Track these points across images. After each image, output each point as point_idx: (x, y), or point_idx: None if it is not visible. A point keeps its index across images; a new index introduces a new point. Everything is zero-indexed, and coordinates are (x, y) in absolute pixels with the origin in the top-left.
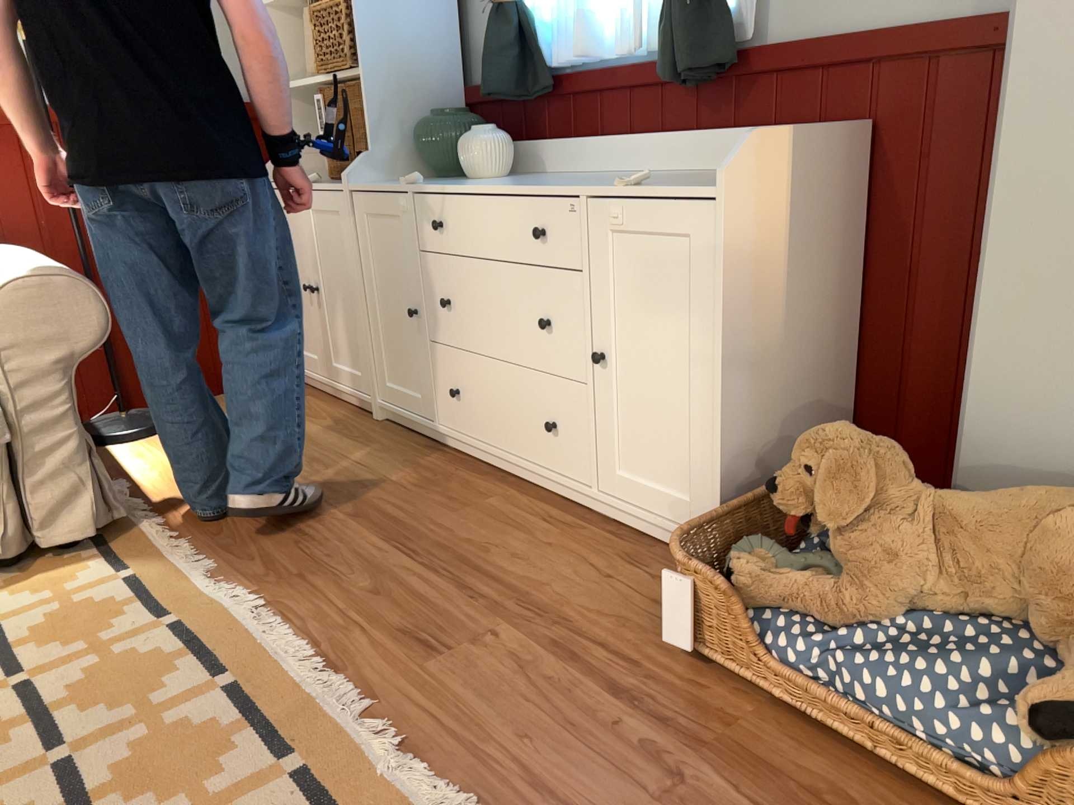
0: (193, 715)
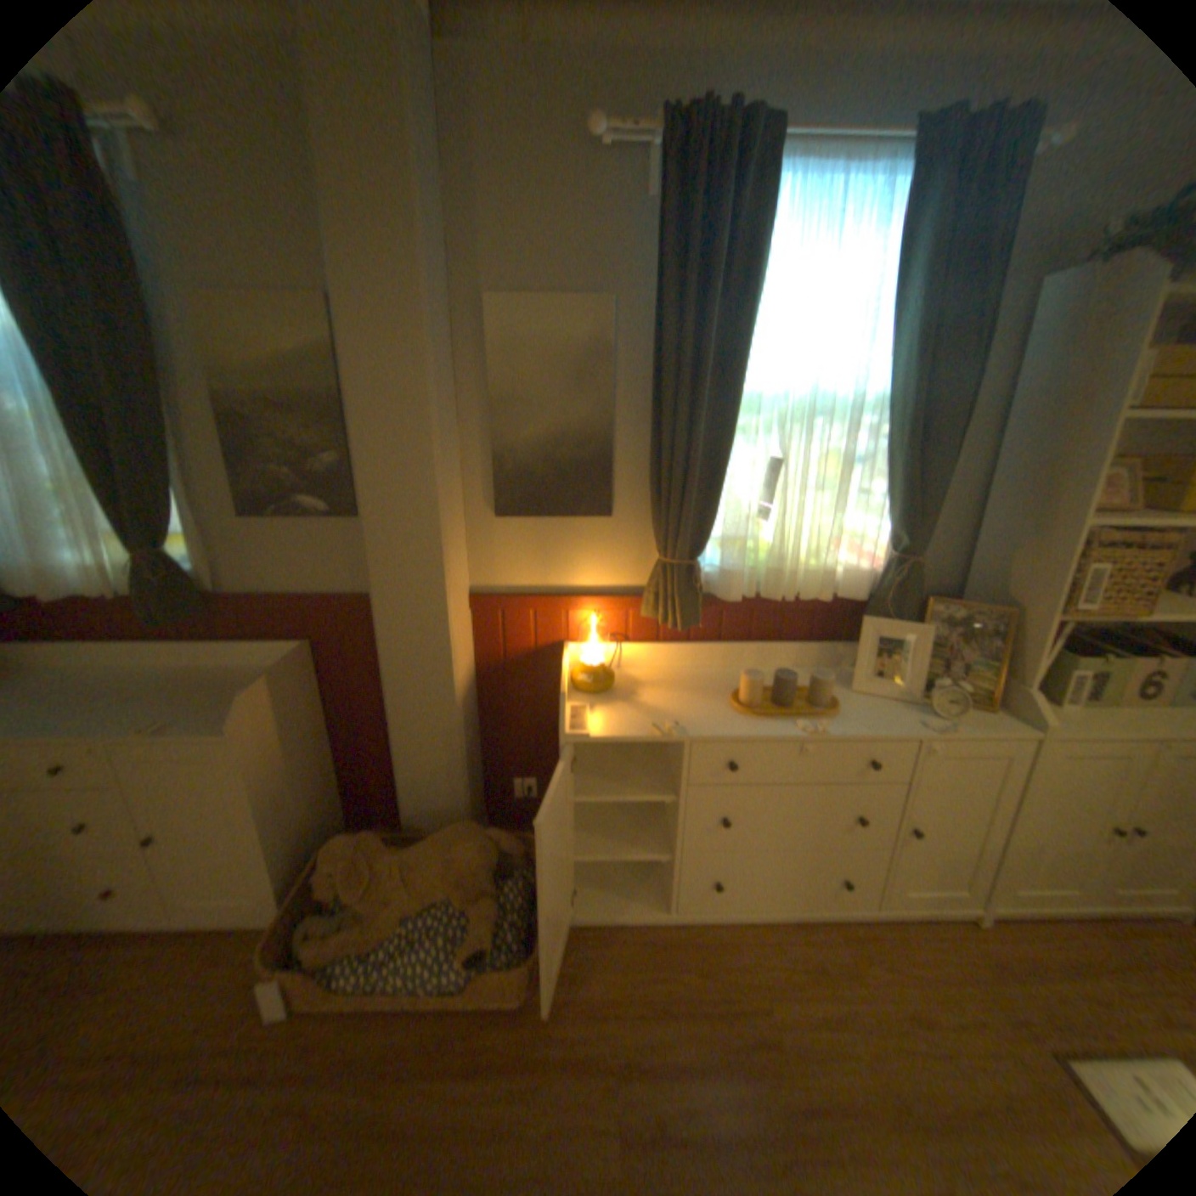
0: None
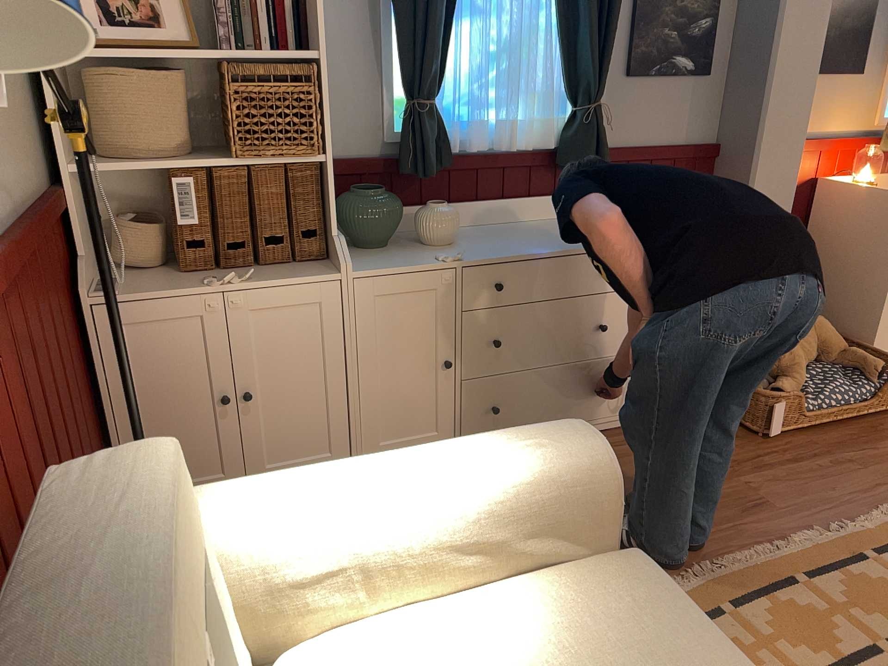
0: (836, 592)
